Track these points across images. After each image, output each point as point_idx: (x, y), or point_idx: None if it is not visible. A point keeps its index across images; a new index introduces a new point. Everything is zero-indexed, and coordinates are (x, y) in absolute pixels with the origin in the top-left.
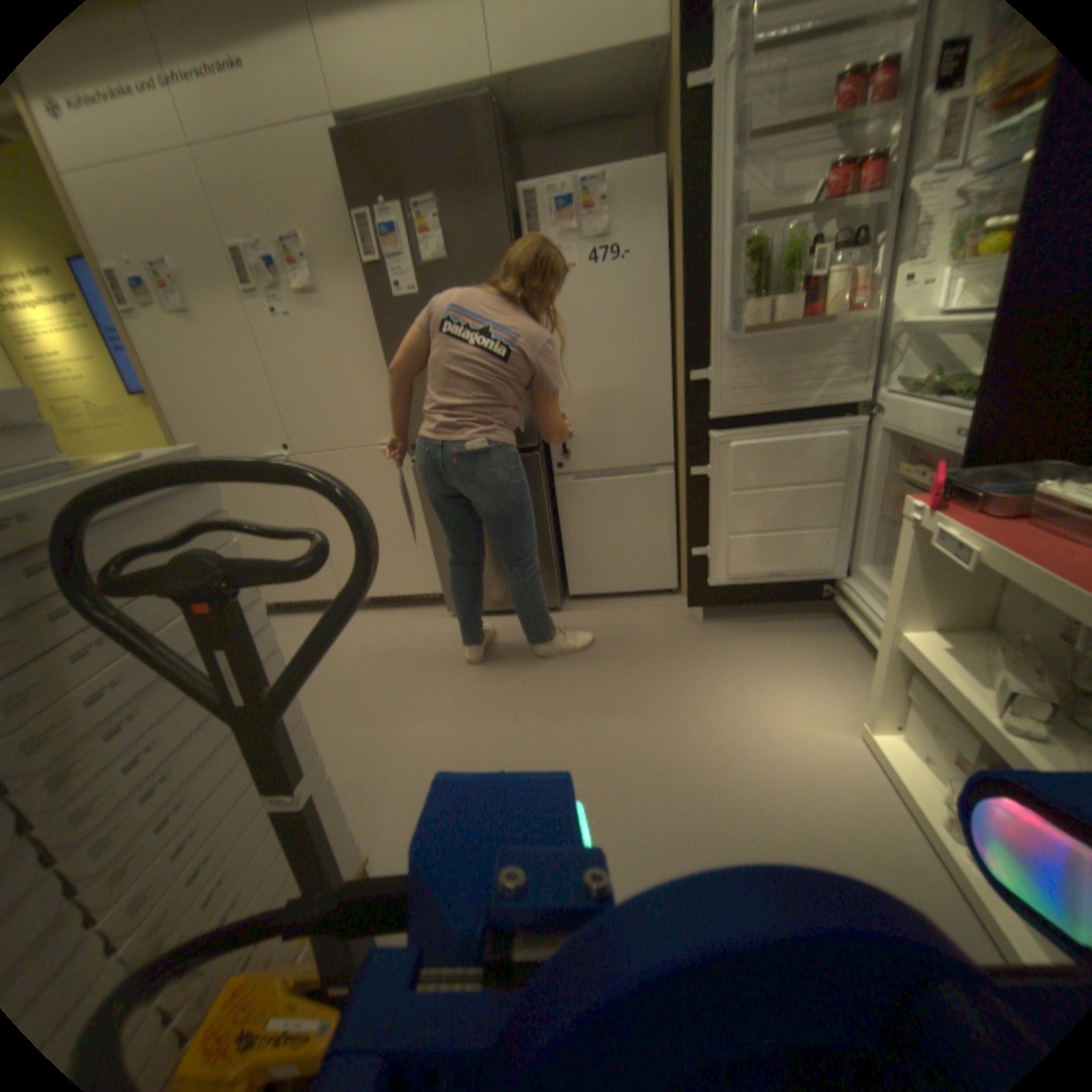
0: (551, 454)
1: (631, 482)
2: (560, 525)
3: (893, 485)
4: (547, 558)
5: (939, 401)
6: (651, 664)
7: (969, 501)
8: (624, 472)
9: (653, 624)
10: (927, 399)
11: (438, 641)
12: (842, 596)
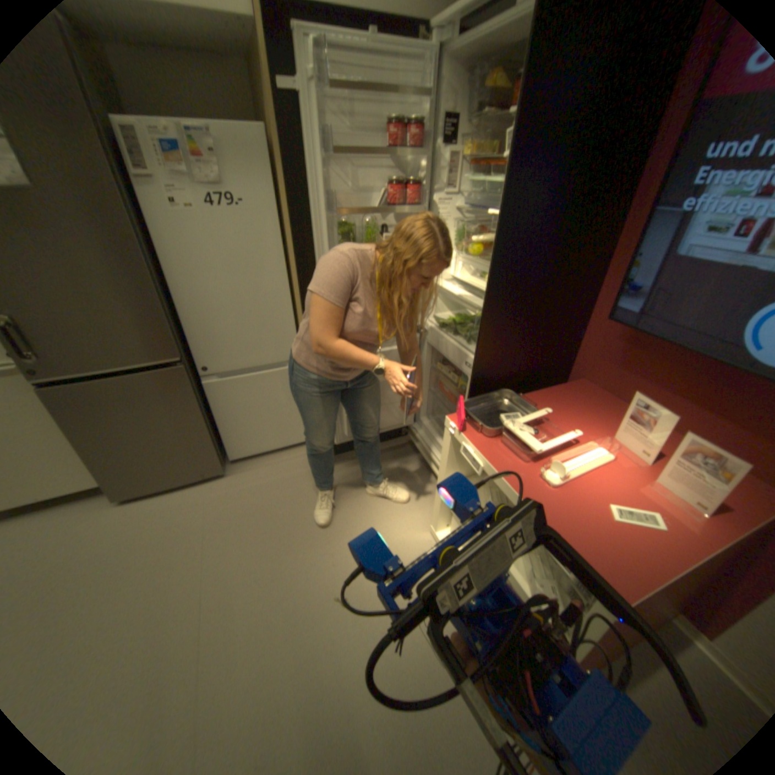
0: (195, 359)
1: (269, 376)
2: (213, 411)
3: (434, 373)
4: (205, 443)
5: (455, 337)
6: (303, 512)
7: (474, 421)
8: (263, 369)
9: (299, 474)
10: (449, 333)
11: (106, 539)
12: (412, 431)
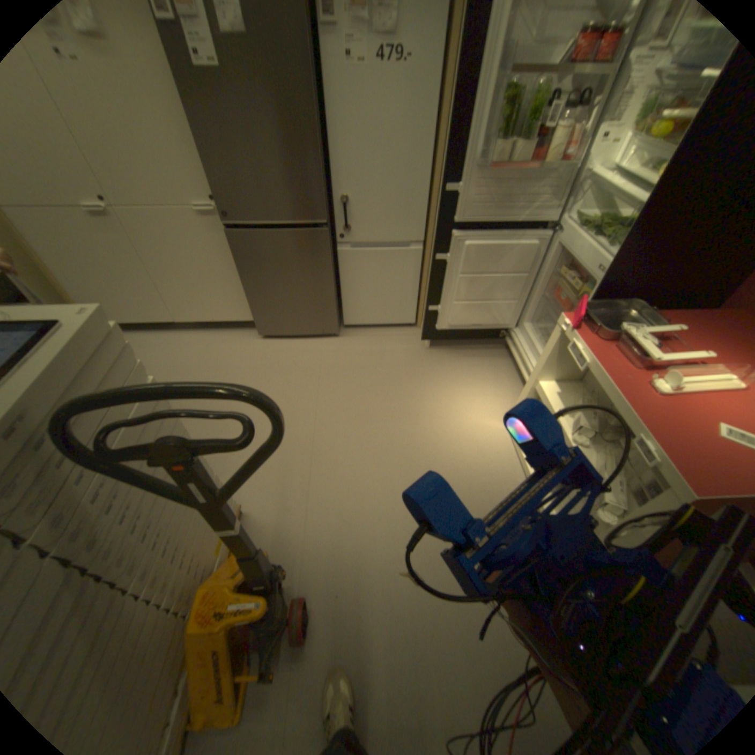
0: (336, 226)
1: (393, 253)
2: (340, 278)
3: (555, 278)
4: (331, 303)
5: (596, 237)
6: (398, 378)
7: (593, 323)
8: (388, 245)
9: (399, 349)
10: (590, 232)
11: (255, 359)
12: (510, 336)
